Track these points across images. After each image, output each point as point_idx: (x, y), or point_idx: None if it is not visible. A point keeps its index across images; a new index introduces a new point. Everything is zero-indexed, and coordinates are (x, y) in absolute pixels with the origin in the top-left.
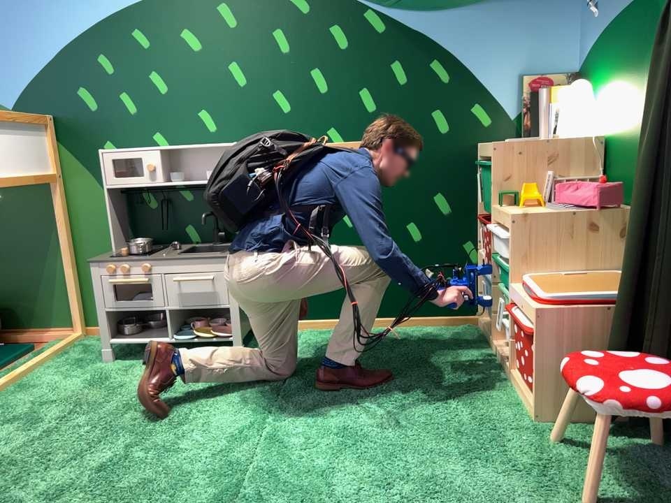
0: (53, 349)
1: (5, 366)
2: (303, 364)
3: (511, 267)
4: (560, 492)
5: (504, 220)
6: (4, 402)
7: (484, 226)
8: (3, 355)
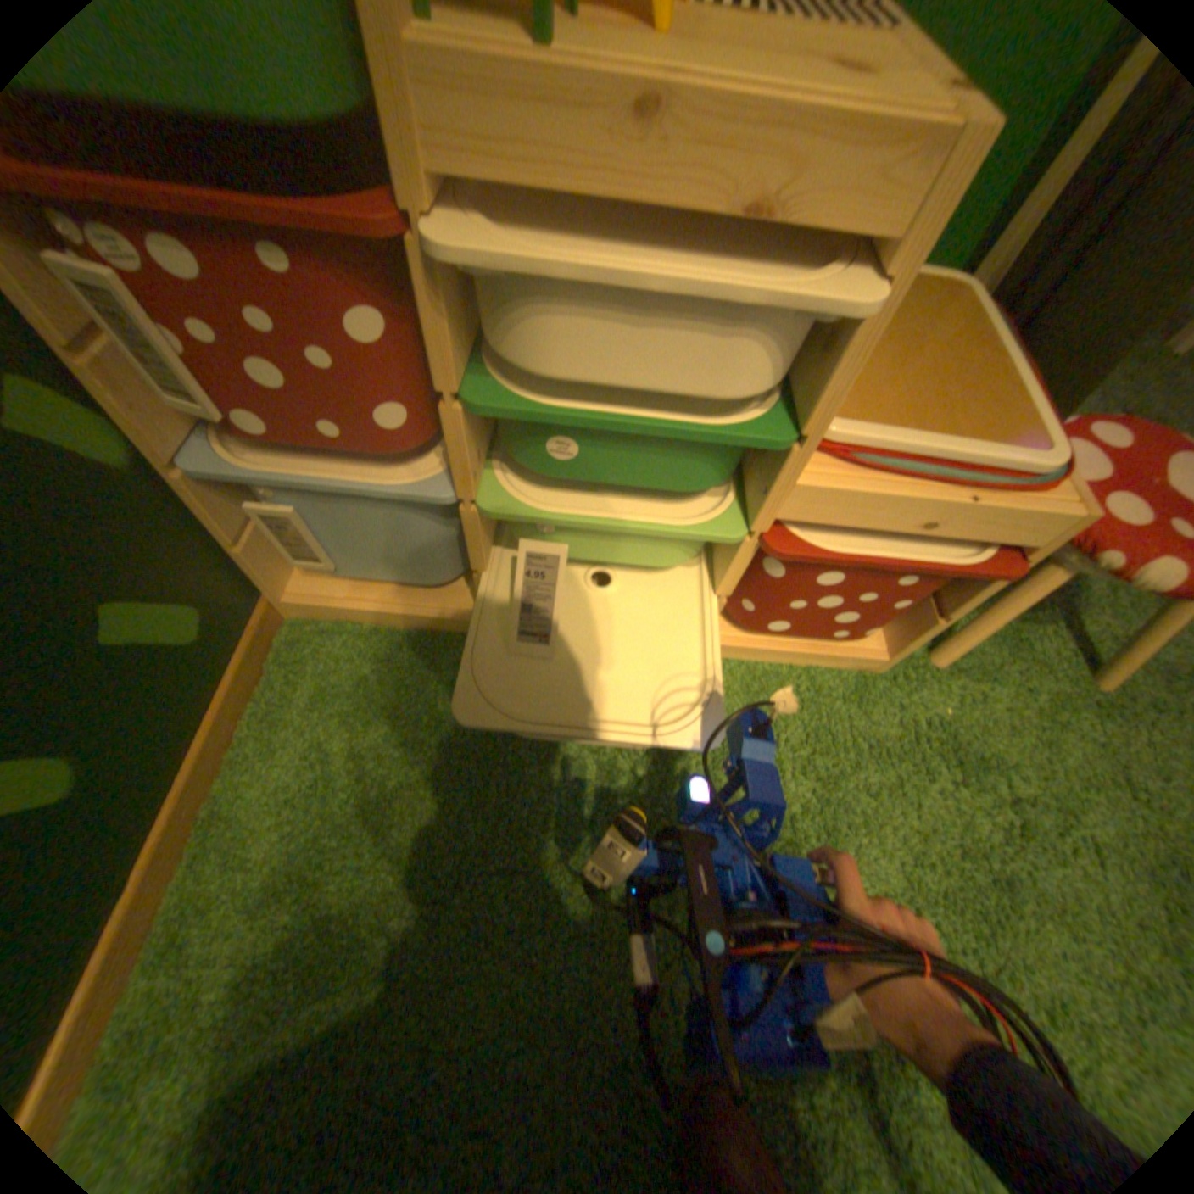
0: None
1: None
2: None
3: (819, 422)
4: (1083, 712)
5: (771, 177)
6: None
7: (253, 238)
8: None
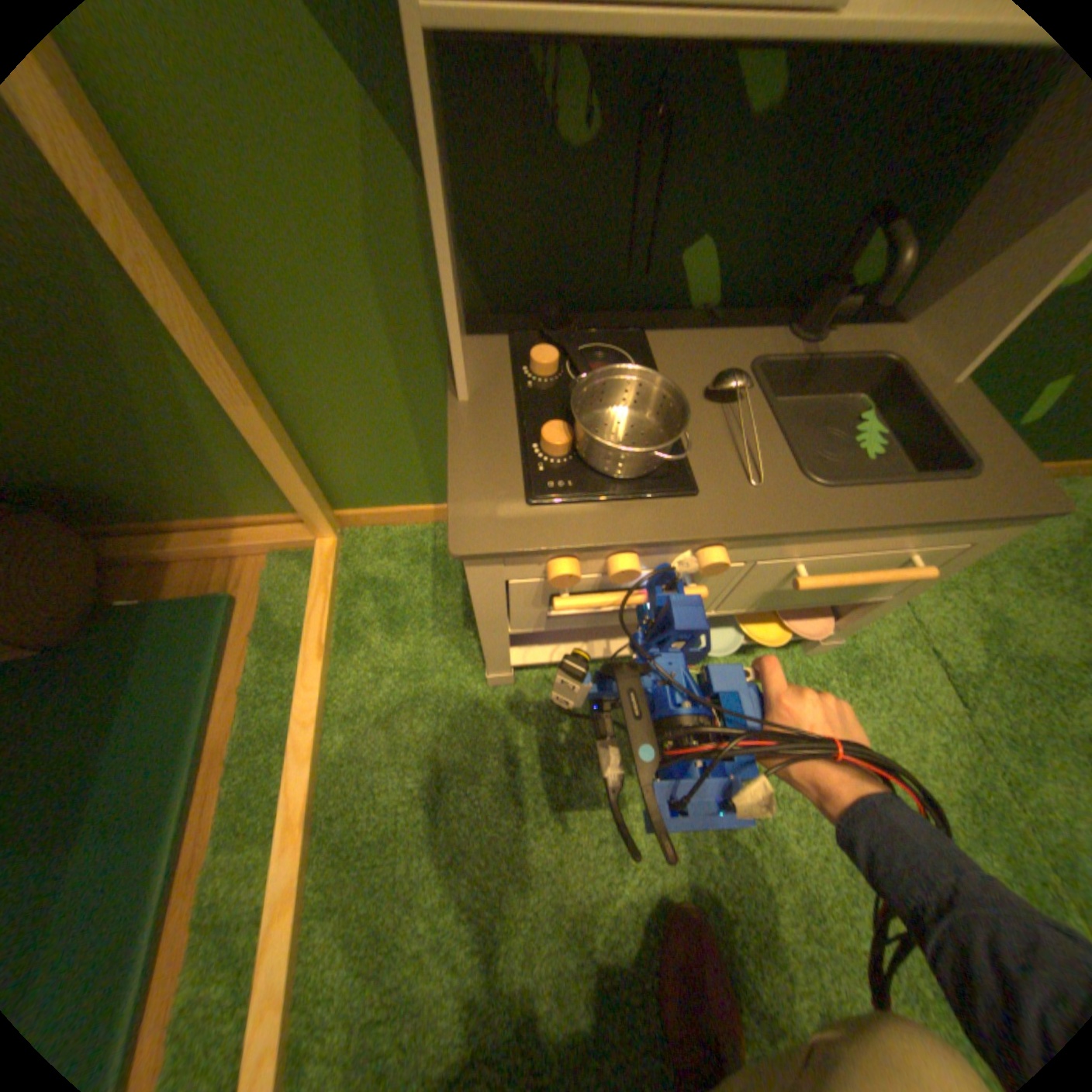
0: (319, 638)
1: (215, 709)
2: (966, 660)
3: None
4: None
5: None
6: (355, 954)
7: None
8: (179, 668)
